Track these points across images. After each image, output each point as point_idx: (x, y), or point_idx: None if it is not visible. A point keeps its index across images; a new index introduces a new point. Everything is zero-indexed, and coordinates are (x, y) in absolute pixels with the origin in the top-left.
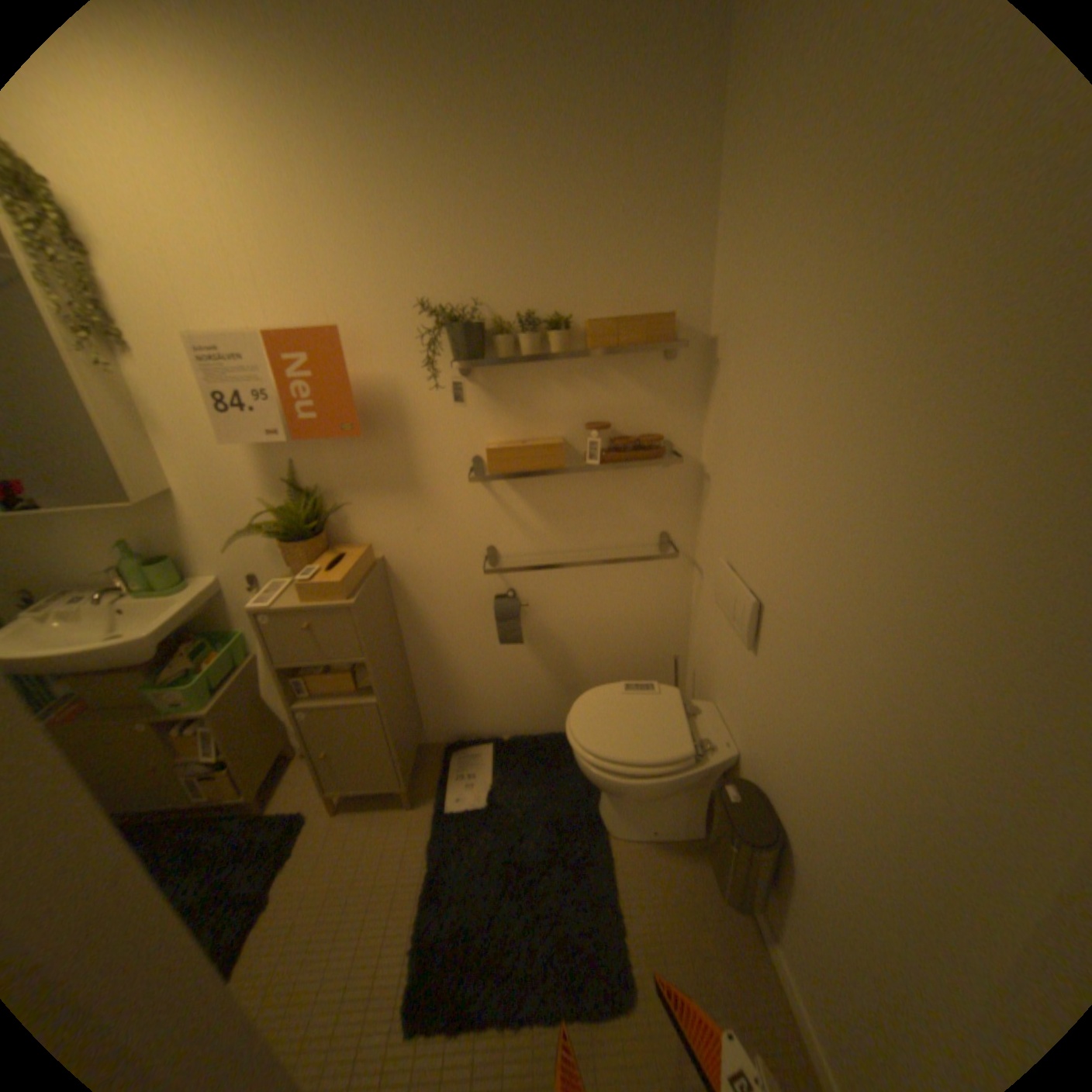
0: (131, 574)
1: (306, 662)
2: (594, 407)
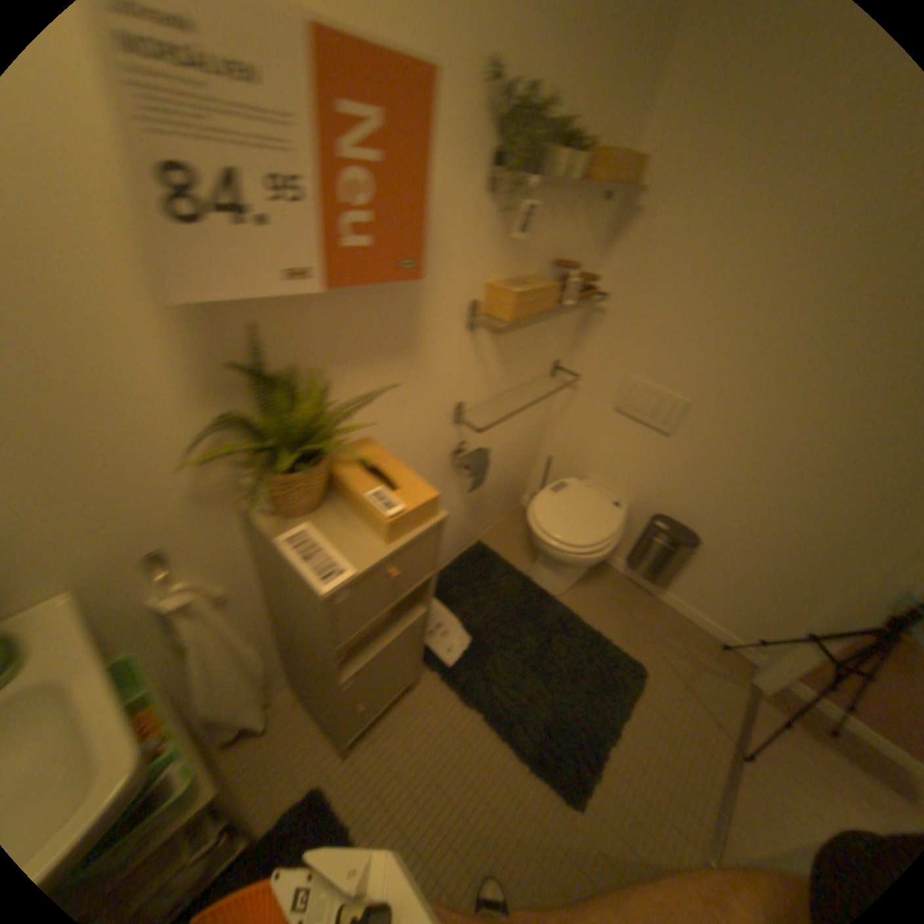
0: None
1: (375, 614)
2: (561, 243)
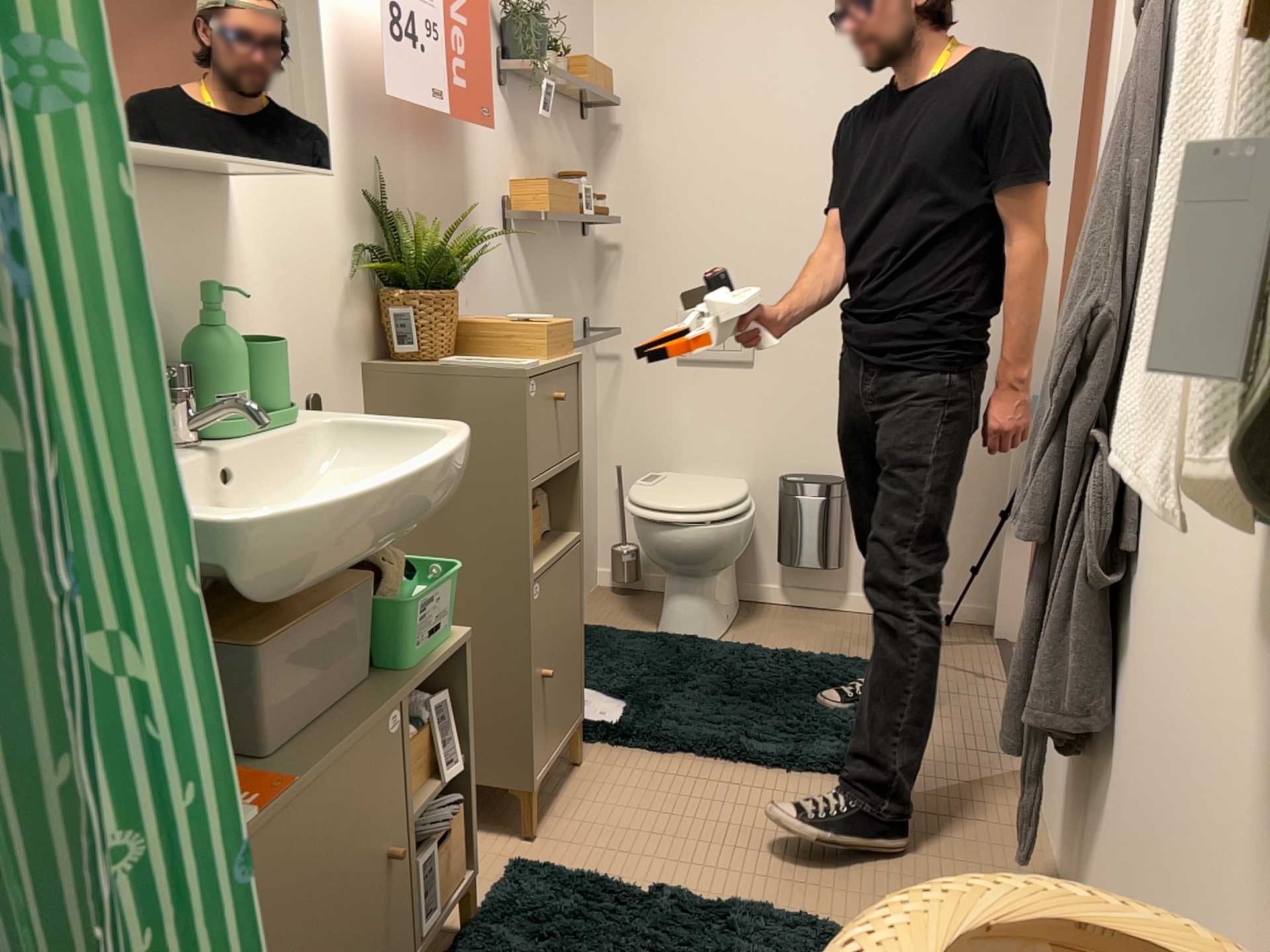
0: (253, 363)
1: (551, 468)
2: (559, 165)
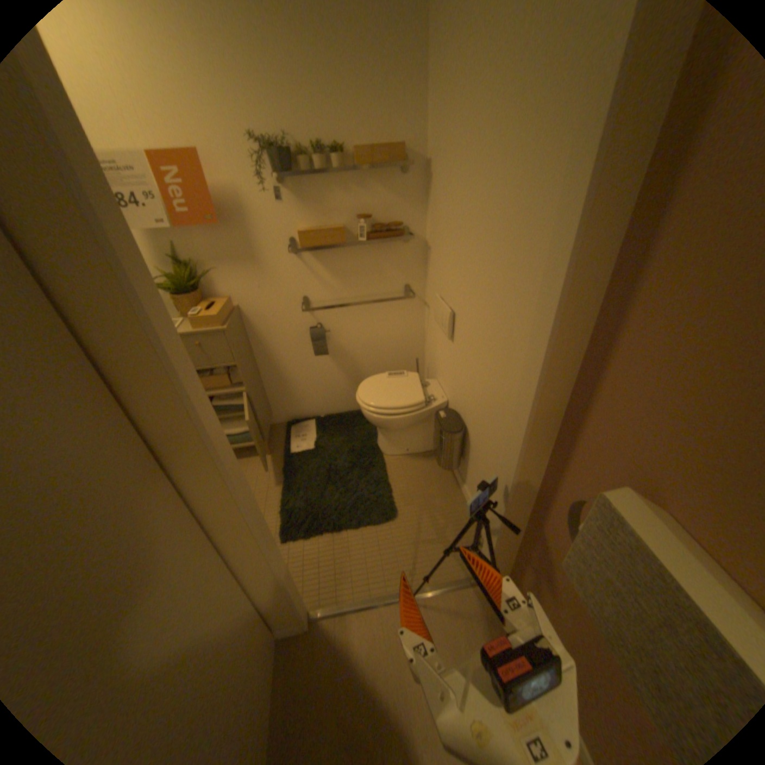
0: None
1: (200, 368)
2: (361, 205)
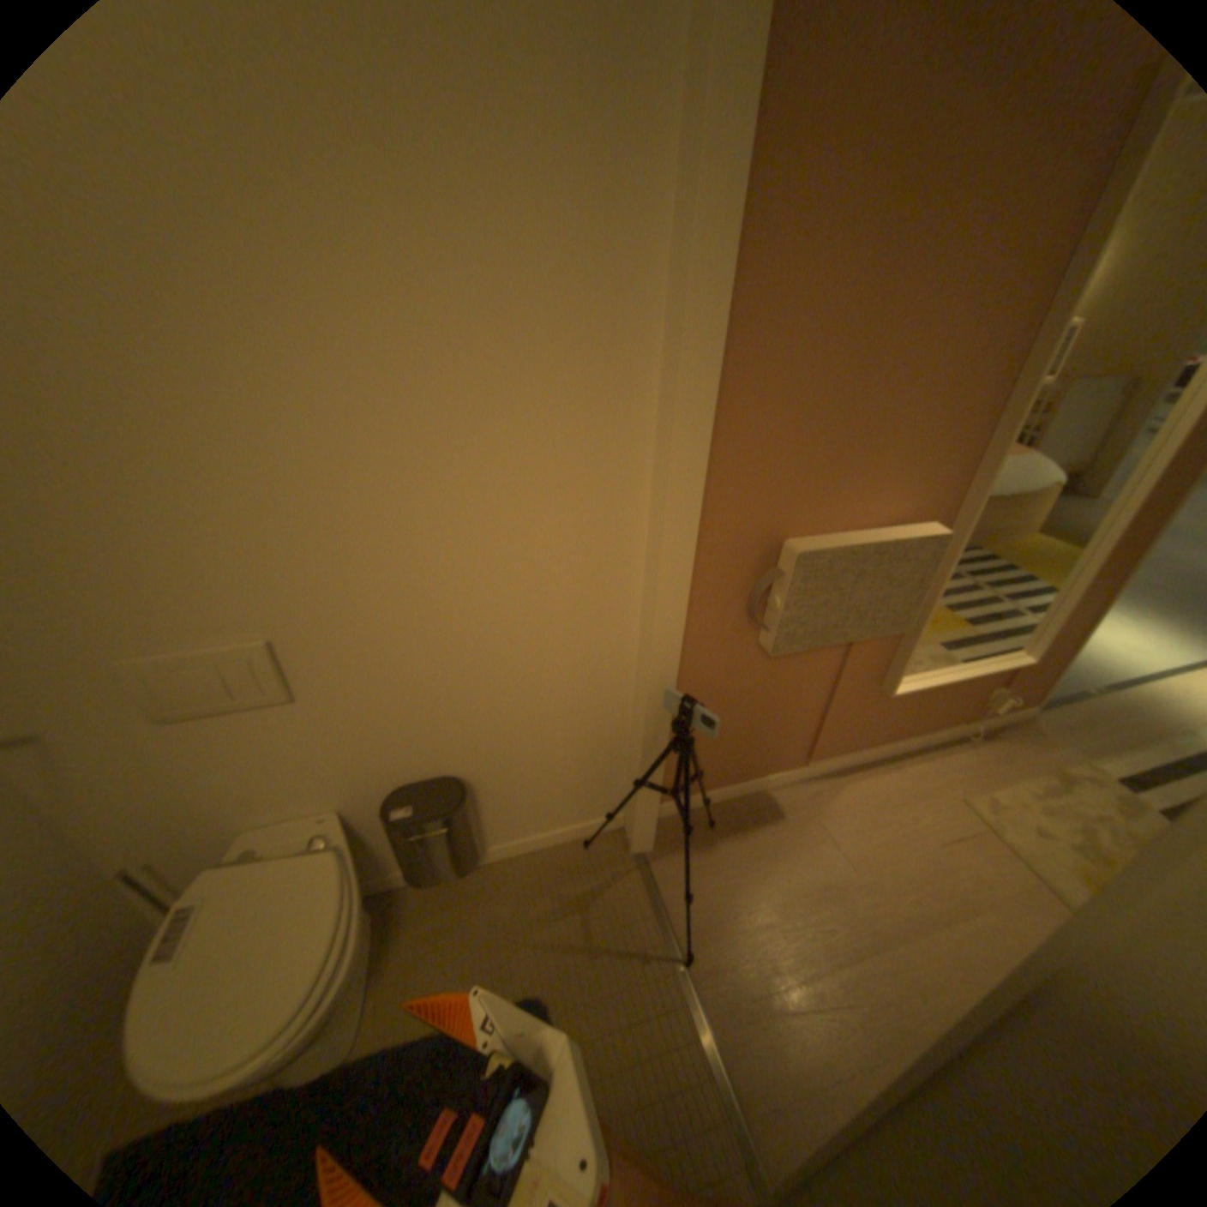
0: None
1: None
2: None
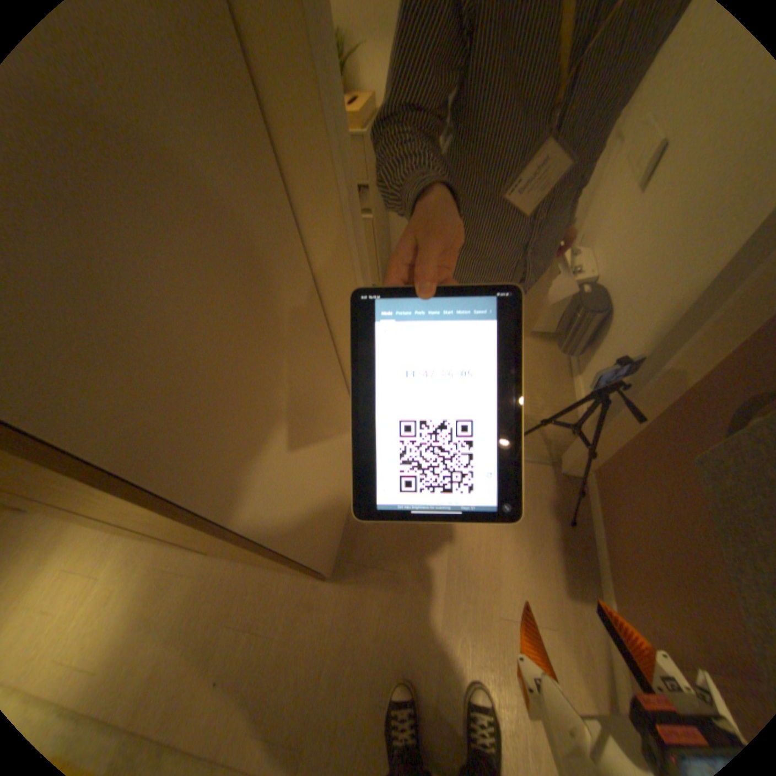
0: None
1: None
2: None
